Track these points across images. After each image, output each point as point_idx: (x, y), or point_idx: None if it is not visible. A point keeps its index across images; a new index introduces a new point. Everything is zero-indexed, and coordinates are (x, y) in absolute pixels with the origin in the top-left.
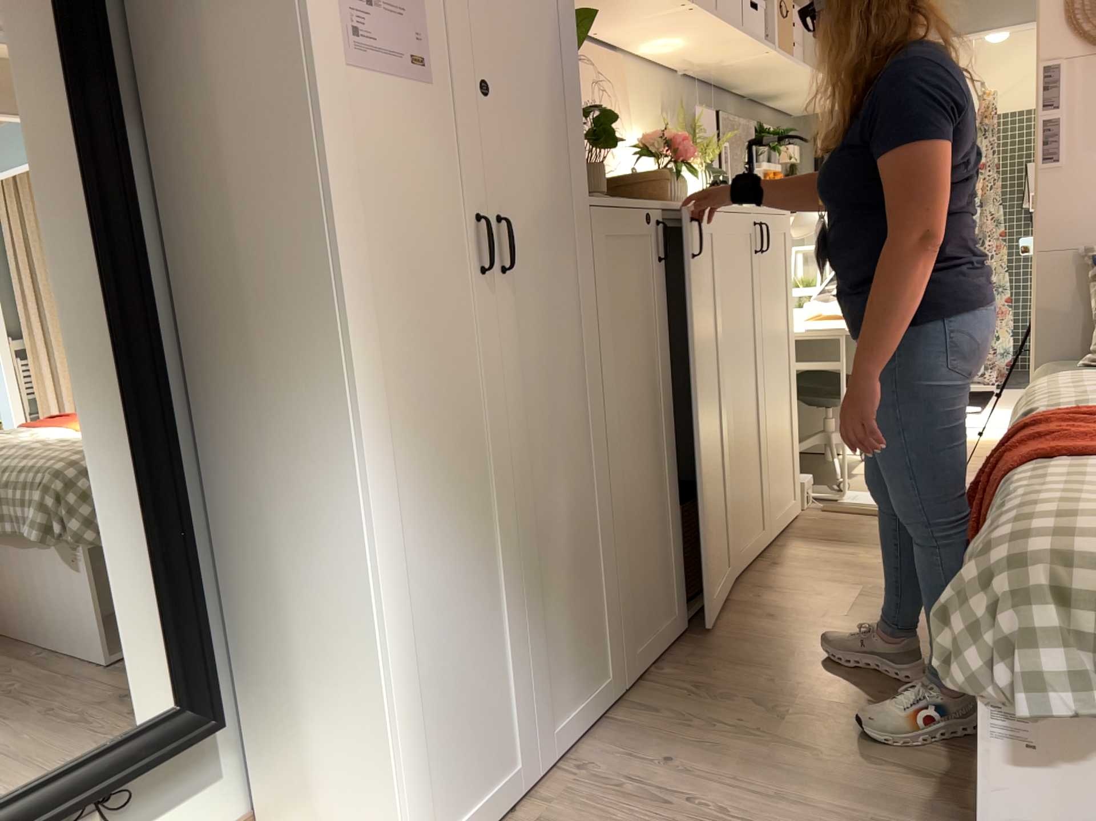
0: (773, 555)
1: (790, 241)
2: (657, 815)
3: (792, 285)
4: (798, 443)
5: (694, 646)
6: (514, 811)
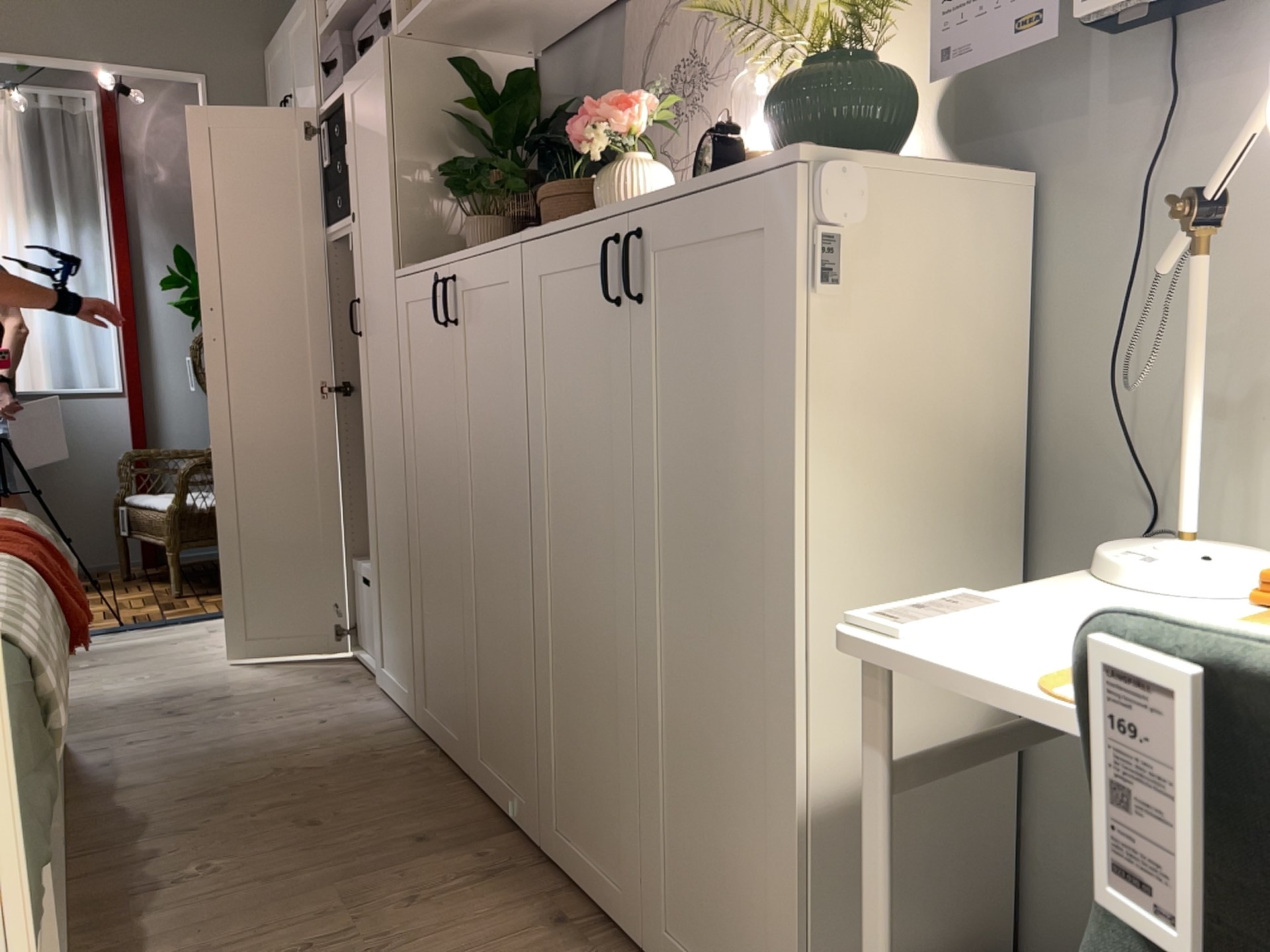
0: (598, 945)
1: (796, 256)
2: (292, 711)
3: (795, 401)
4: (793, 905)
5: (441, 782)
6: (369, 680)
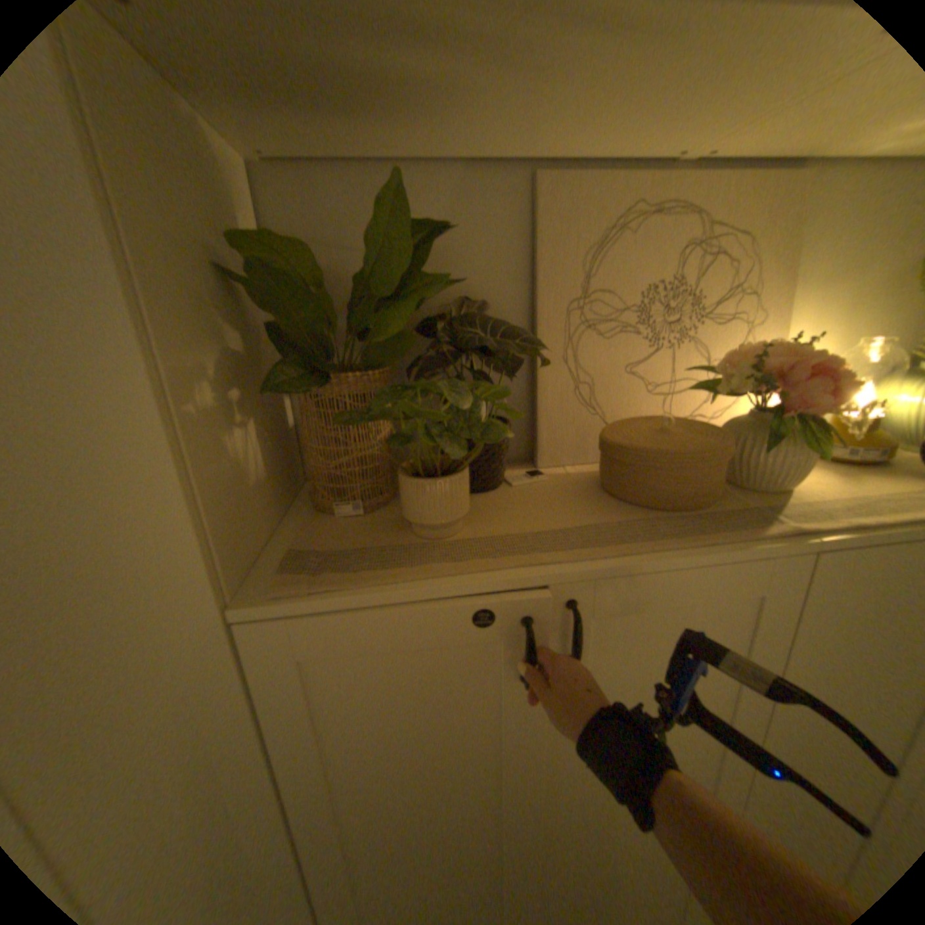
0: None
1: None
2: None
3: None
4: None
5: None
6: None
